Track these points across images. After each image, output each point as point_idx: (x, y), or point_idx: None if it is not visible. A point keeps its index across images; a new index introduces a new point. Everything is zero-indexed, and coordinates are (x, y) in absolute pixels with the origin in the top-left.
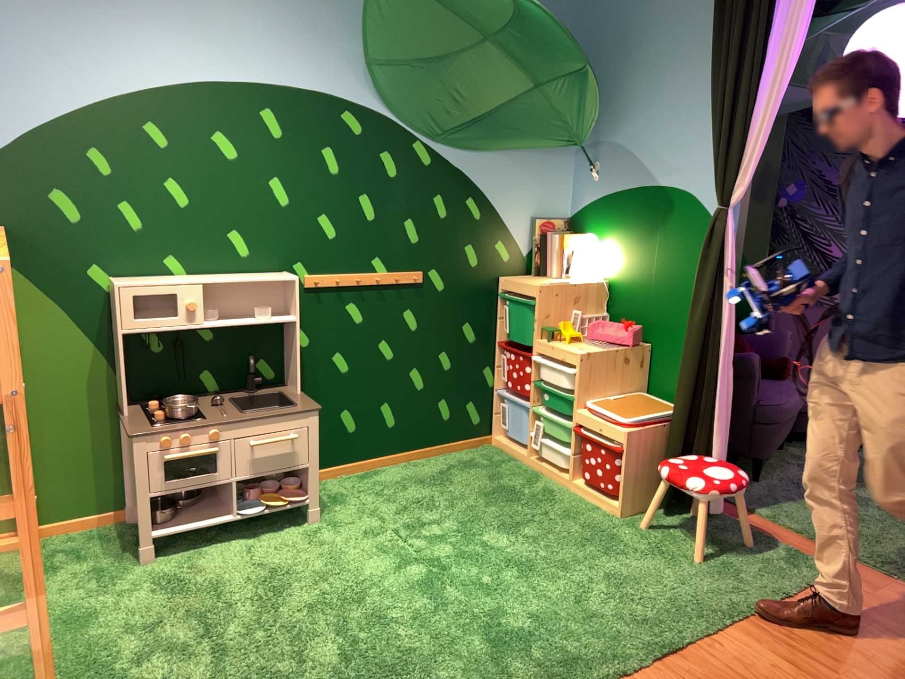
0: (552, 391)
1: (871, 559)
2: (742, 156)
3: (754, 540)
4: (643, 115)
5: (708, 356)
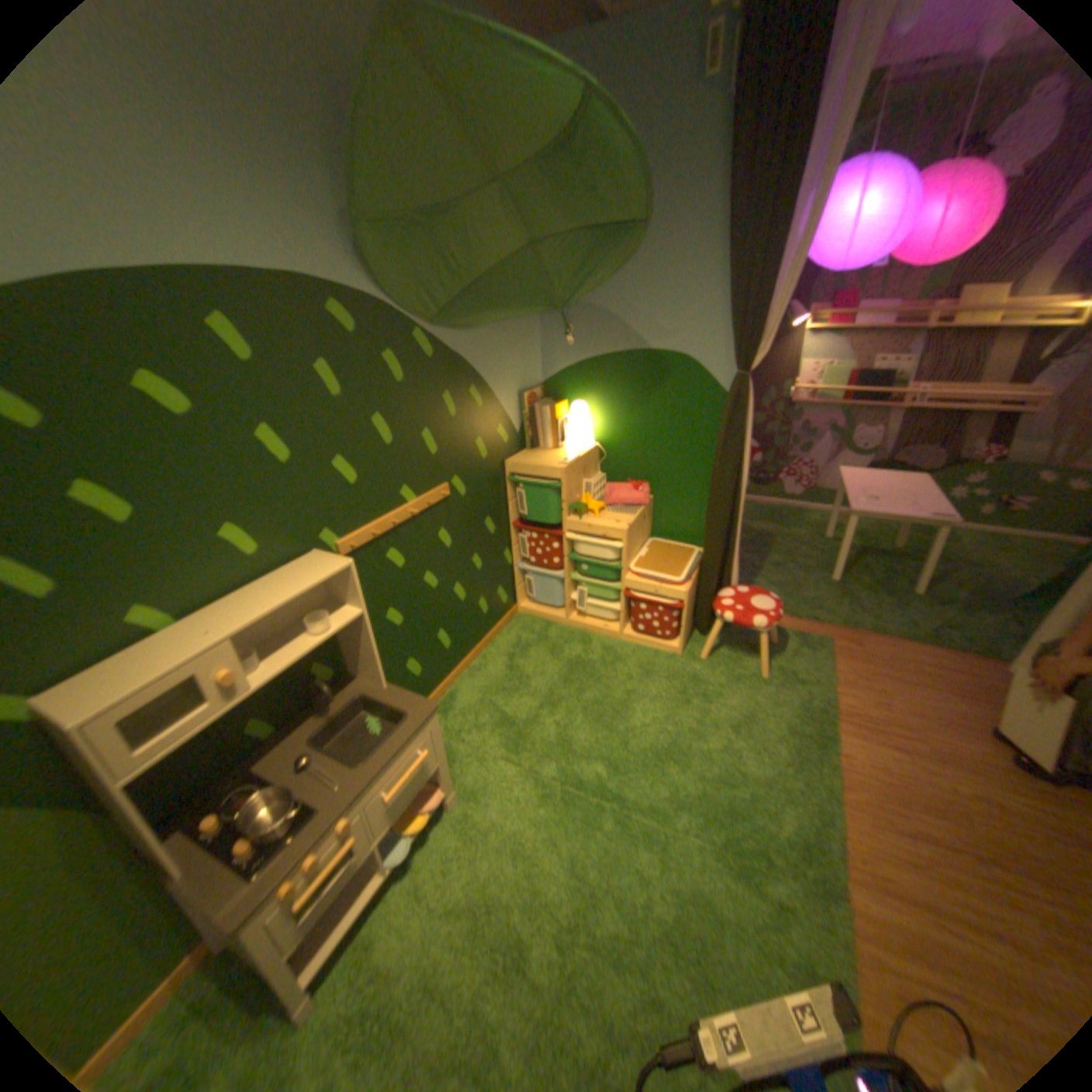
0: (595, 565)
1: (846, 623)
2: (768, 316)
3: (778, 638)
4: (631, 269)
5: (736, 507)
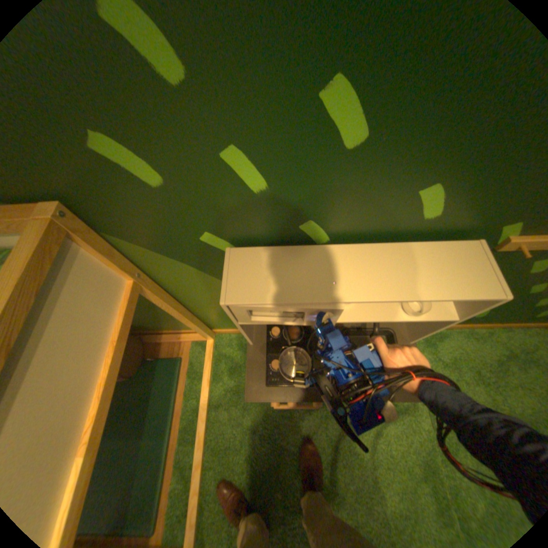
0: None
1: None
2: None
3: None
4: None
5: None
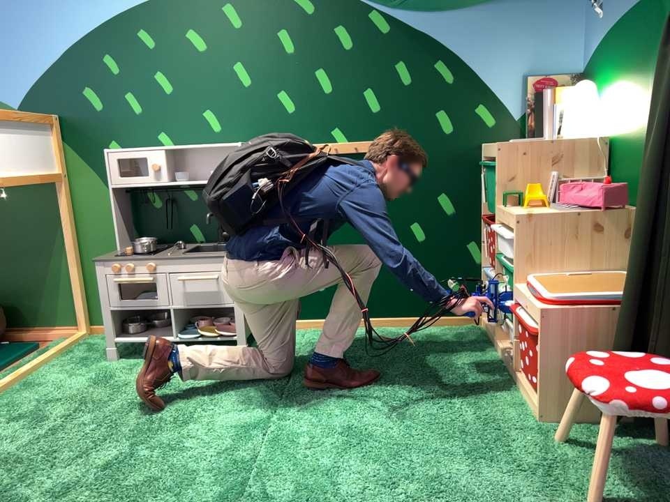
0: (499, 263)
1: None
2: None
3: None
4: None
5: None
